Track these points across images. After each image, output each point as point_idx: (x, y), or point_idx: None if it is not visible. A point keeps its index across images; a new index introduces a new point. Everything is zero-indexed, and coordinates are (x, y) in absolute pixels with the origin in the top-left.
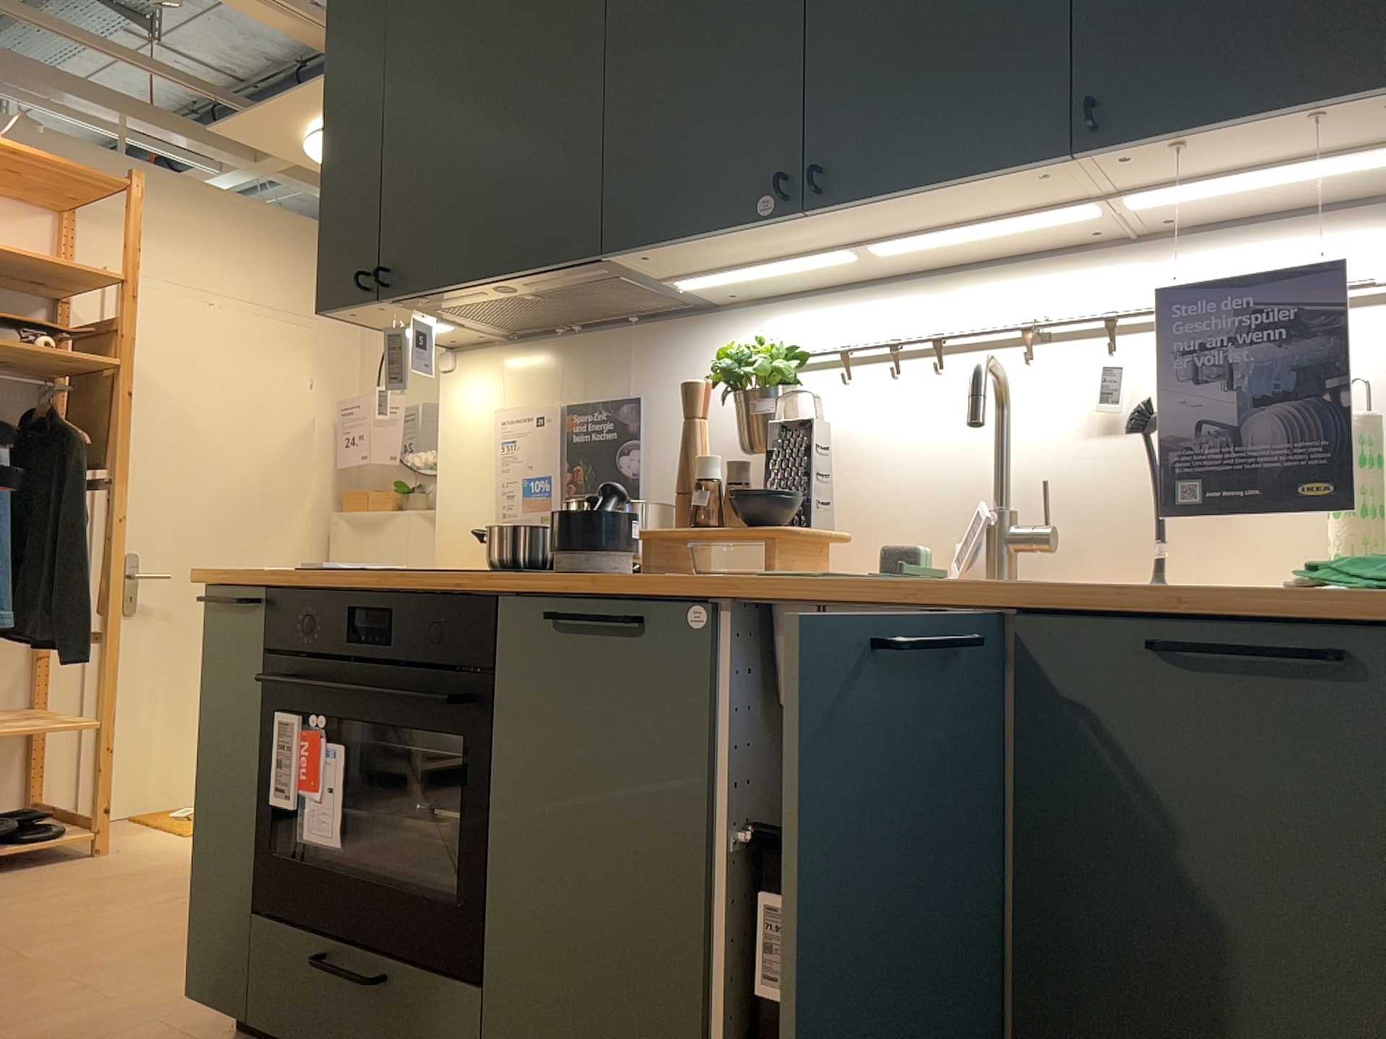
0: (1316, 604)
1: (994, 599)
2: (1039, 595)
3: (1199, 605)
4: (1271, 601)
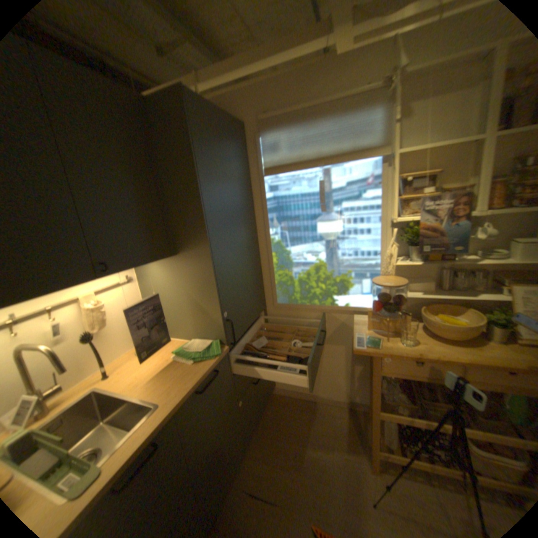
0: (213, 366)
1: (171, 415)
2: (180, 404)
3: (201, 380)
4: (203, 370)
